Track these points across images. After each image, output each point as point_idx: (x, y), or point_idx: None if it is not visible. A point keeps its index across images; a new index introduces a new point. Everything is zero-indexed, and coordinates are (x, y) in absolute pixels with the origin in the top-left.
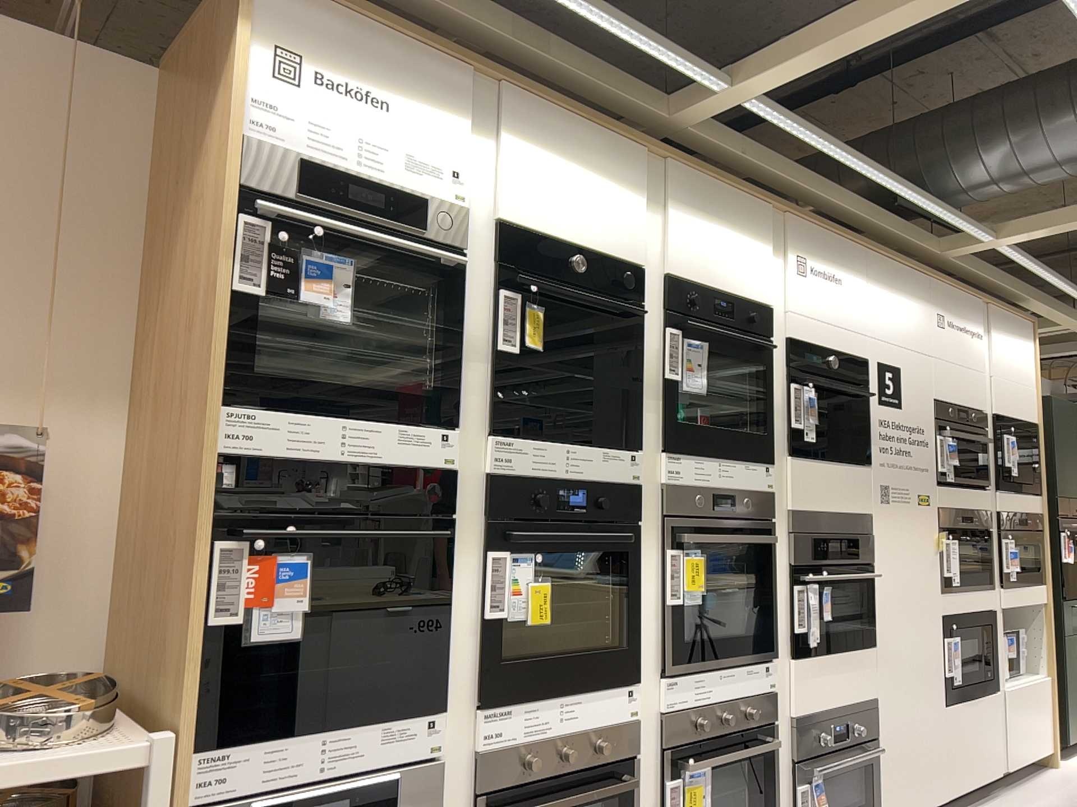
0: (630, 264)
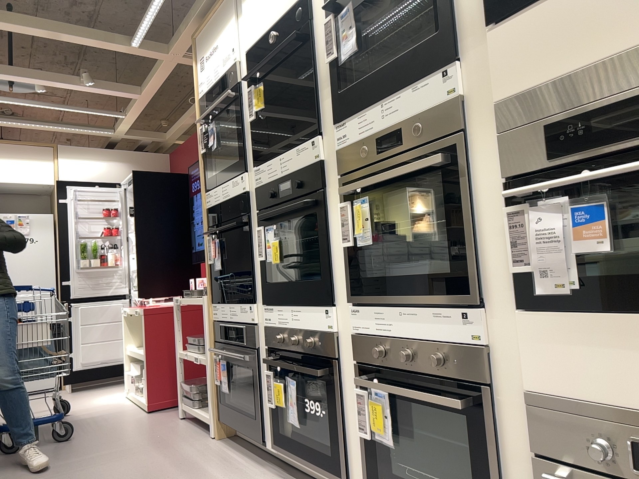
0: None
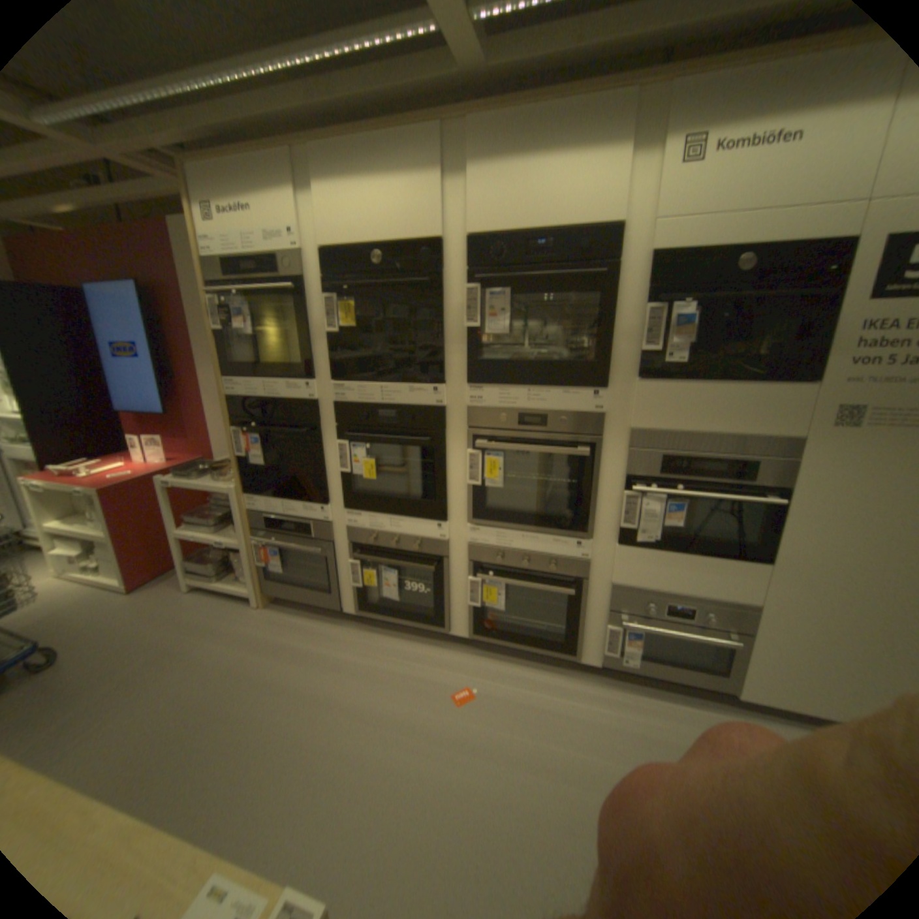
0: (432, 239)
